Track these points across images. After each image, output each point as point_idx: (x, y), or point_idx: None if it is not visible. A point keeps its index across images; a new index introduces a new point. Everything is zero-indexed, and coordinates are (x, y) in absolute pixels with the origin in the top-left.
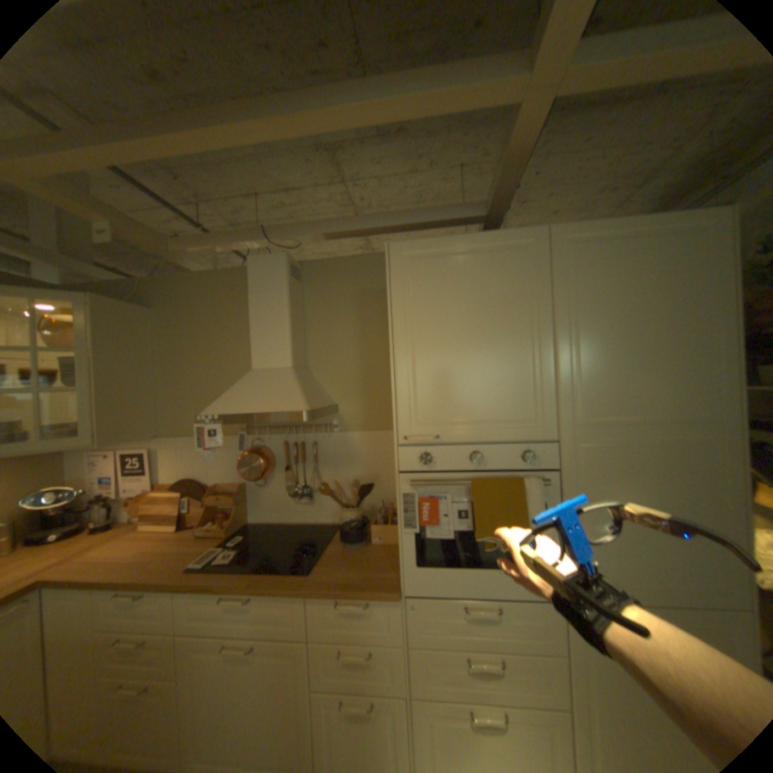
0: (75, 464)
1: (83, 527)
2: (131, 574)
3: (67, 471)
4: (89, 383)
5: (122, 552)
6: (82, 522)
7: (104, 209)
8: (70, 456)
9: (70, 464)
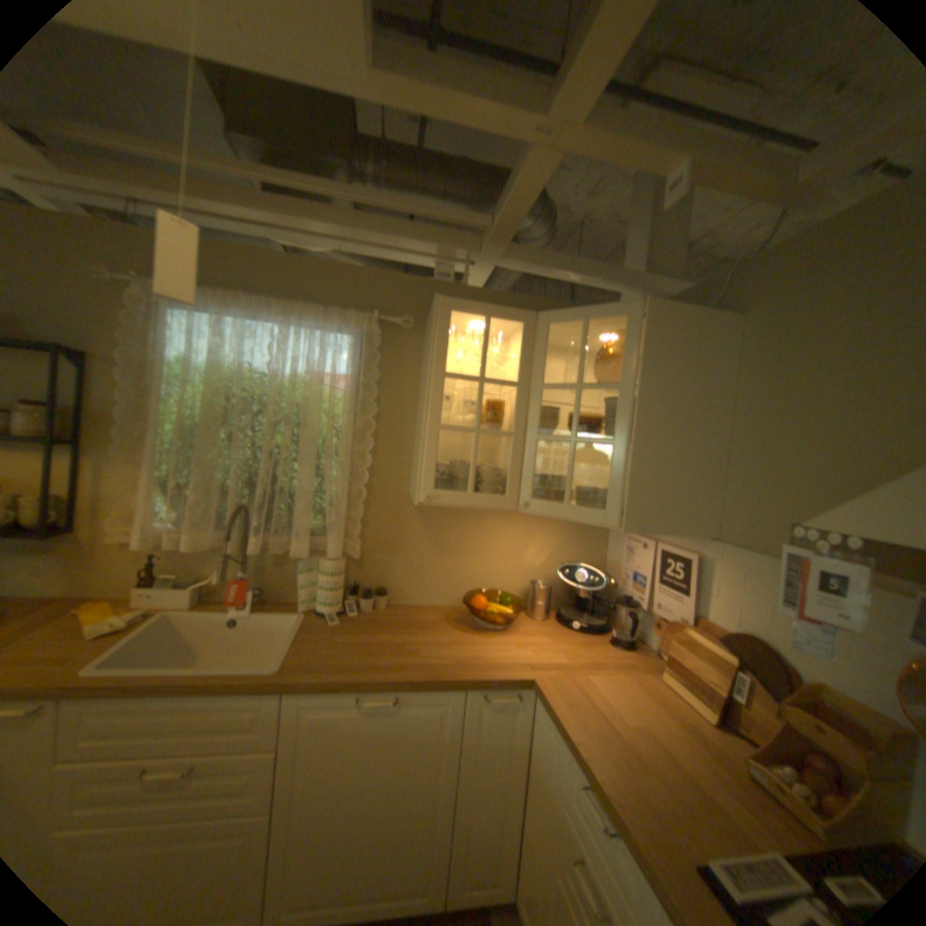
0: (619, 543)
1: (611, 629)
2: (619, 775)
3: (611, 549)
4: (633, 435)
5: (629, 708)
6: (614, 620)
7: (687, 137)
8: (616, 531)
9: (615, 541)
